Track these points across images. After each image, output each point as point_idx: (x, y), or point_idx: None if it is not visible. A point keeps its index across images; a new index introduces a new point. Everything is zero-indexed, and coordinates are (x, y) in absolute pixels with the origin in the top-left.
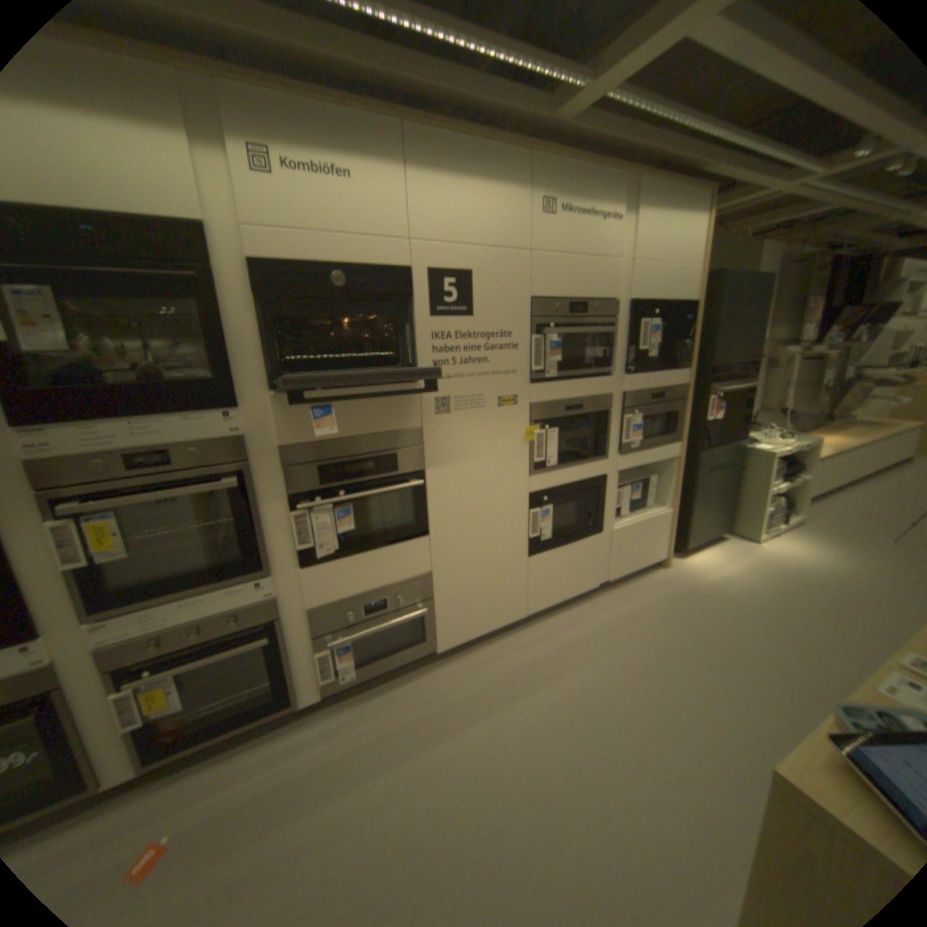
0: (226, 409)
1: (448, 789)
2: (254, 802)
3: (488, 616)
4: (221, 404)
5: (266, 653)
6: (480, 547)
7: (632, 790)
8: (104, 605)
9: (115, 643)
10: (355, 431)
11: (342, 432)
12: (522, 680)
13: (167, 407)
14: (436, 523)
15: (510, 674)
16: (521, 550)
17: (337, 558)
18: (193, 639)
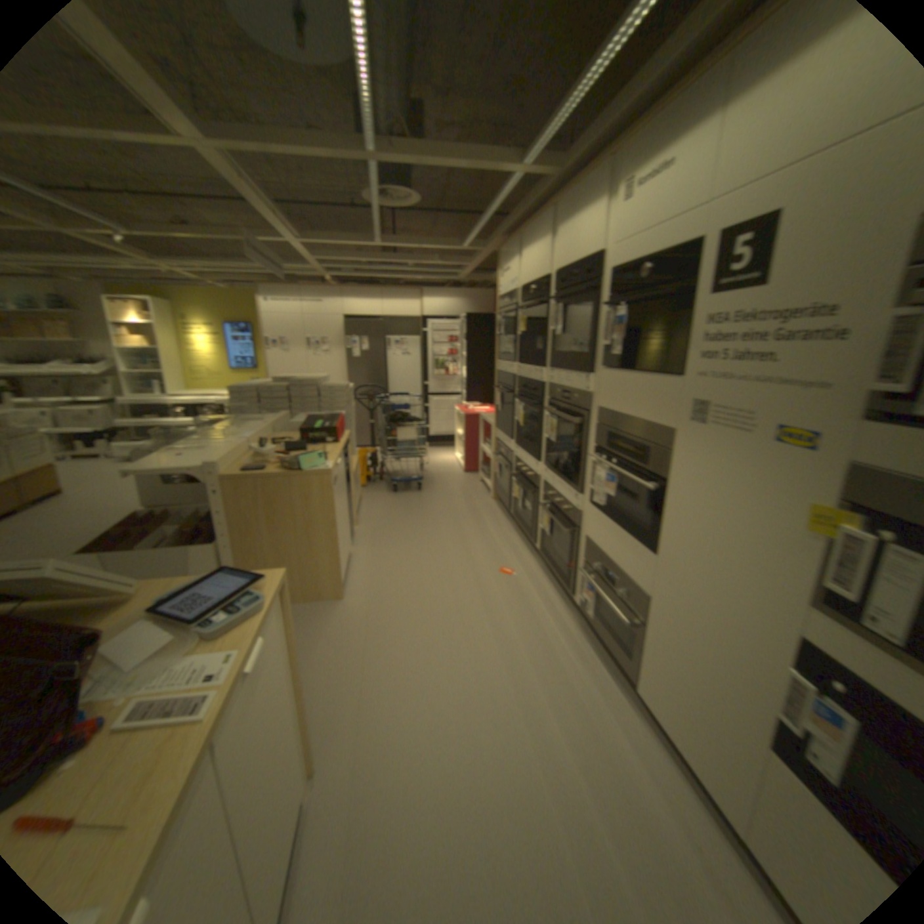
0: (585, 373)
1: (502, 686)
2: (523, 598)
3: (689, 736)
4: (586, 369)
5: (570, 543)
6: (699, 629)
7: (447, 846)
8: (546, 461)
9: (546, 482)
10: (628, 410)
11: (622, 409)
12: (615, 796)
13: (573, 367)
14: (663, 547)
15: (626, 784)
16: (758, 715)
17: (603, 512)
18: (553, 501)
